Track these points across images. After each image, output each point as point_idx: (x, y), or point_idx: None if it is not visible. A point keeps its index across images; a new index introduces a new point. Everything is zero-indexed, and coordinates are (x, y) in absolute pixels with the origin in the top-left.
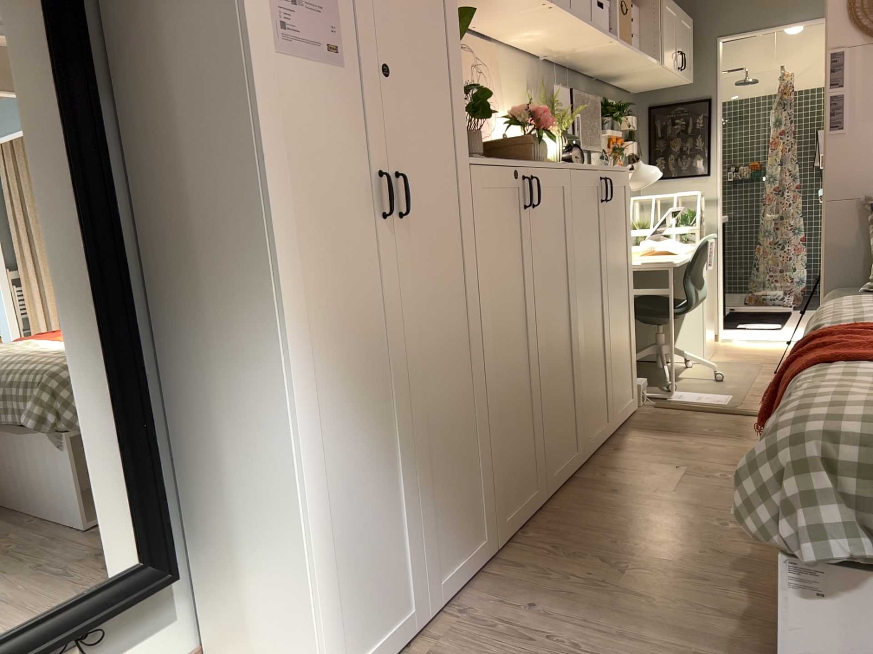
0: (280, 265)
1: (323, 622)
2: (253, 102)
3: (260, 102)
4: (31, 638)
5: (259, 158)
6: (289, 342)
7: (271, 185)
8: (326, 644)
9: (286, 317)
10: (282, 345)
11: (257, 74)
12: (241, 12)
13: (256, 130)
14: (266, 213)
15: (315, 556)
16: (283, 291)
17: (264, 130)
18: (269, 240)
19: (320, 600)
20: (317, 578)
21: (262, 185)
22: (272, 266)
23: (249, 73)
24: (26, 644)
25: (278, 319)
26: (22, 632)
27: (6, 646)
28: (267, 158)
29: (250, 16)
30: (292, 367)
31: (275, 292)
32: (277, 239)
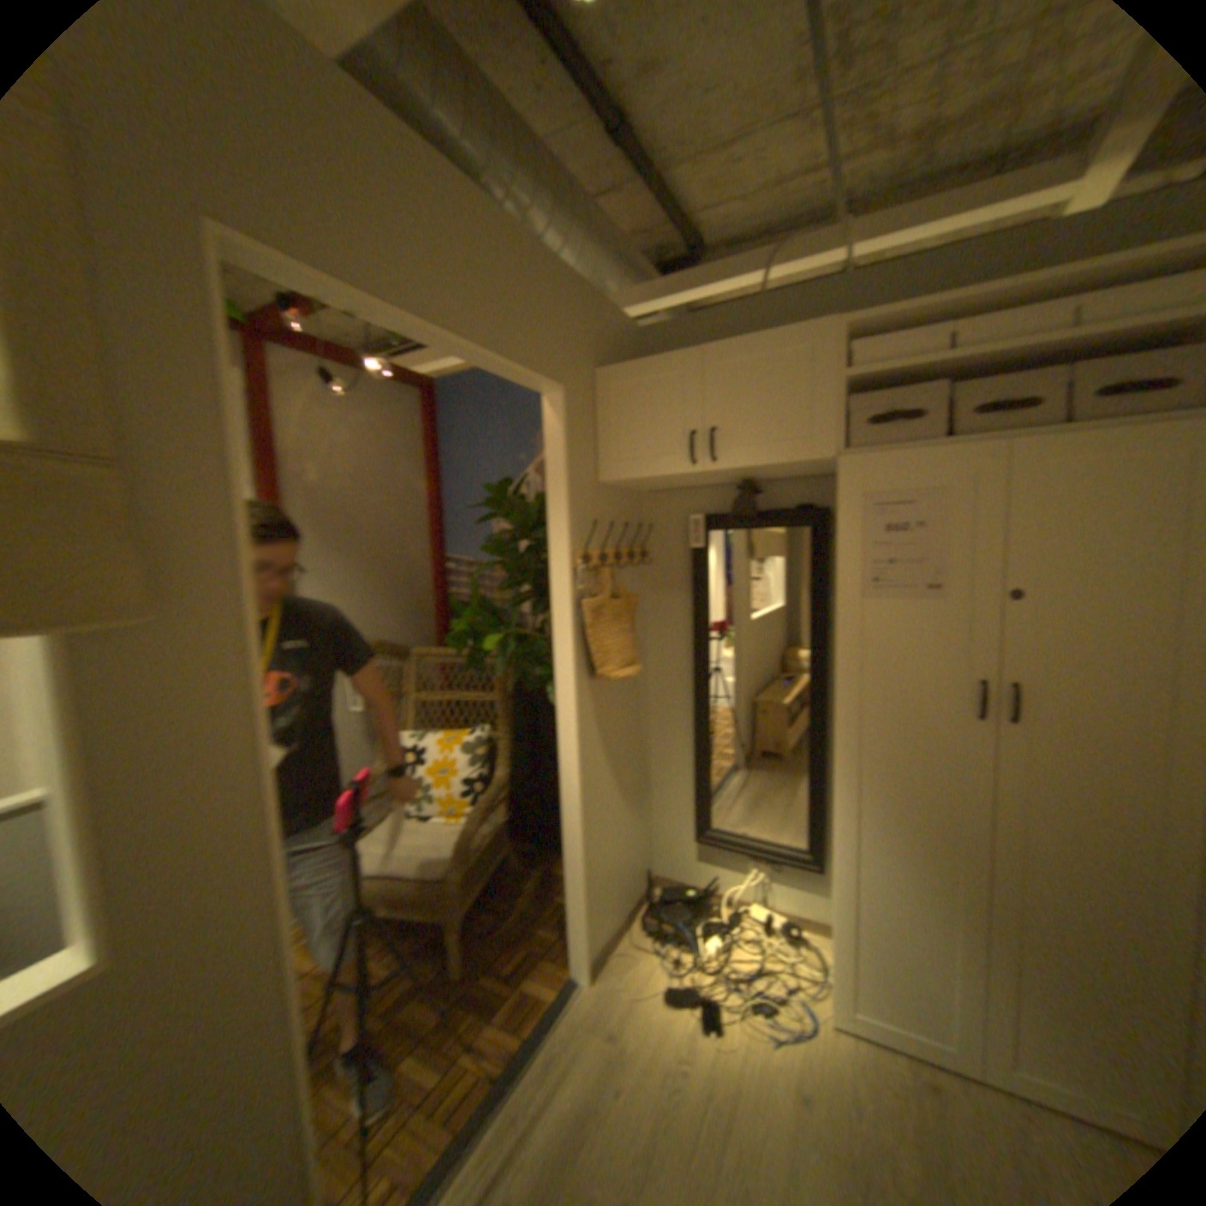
0: (844, 733)
1: (842, 964)
2: (837, 635)
3: (845, 634)
4: (748, 846)
5: (836, 667)
6: (843, 781)
7: (844, 684)
8: (841, 979)
9: (843, 765)
10: (836, 780)
11: (845, 617)
12: (837, 582)
13: (836, 651)
14: (836, 700)
15: (842, 920)
16: (844, 749)
17: (844, 651)
18: (836, 716)
19: (842, 950)
20: (842, 935)
21: (836, 683)
22: (836, 732)
23: (837, 617)
24: (745, 847)
25: (836, 764)
26: (746, 841)
27: (738, 841)
28: (844, 667)
29: (845, 583)
30: (843, 797)
31: (836, 748)
32: (844, 717)
